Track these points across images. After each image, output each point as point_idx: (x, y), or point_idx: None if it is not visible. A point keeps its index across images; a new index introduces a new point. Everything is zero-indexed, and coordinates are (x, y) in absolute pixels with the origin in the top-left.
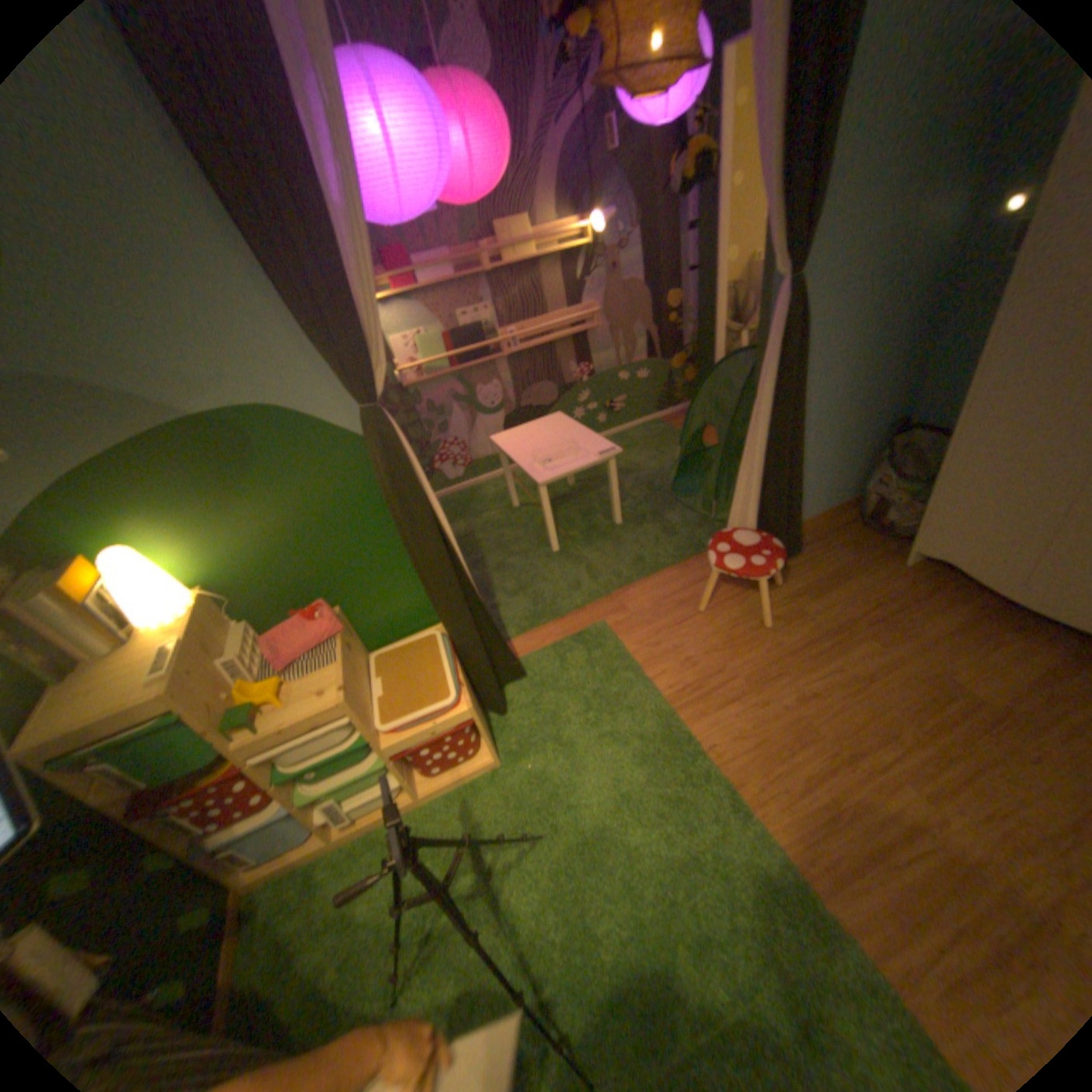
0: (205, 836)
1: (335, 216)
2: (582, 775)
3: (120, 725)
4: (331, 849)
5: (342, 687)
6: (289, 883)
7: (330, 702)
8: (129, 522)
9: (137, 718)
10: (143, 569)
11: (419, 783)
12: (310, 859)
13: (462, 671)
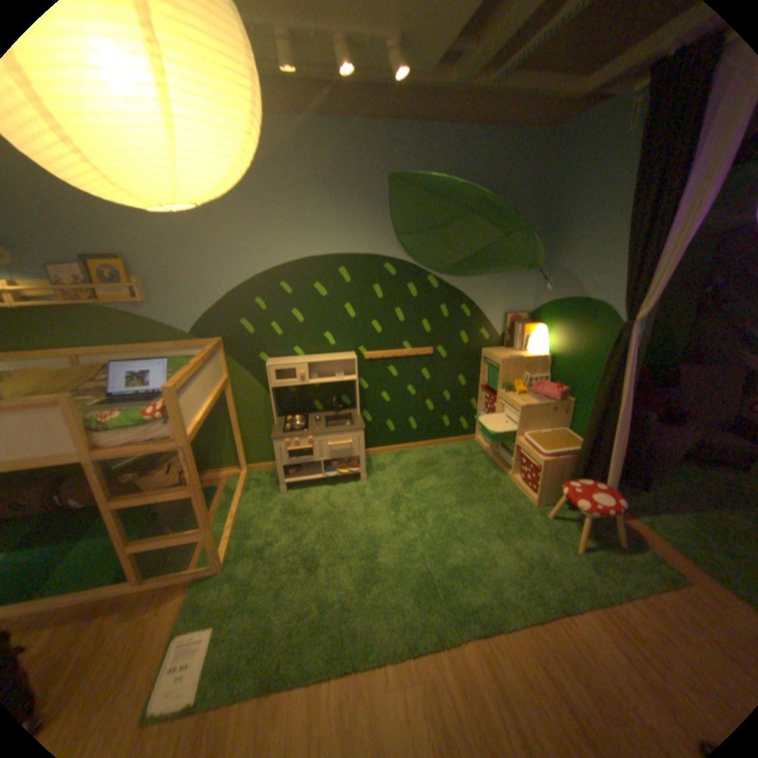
0: (482, 411)
1: (675, 241)
2: (536, 542)
3: (493, 360)
4: (490, 457)
5: (527, 406)
6: (478, 450)
7: (520, 404)
8: (554, 323)
9: (495, 361)
10: (541, 336)
11: (517, 472)
12: (486, 453)
13: (568, 462)
